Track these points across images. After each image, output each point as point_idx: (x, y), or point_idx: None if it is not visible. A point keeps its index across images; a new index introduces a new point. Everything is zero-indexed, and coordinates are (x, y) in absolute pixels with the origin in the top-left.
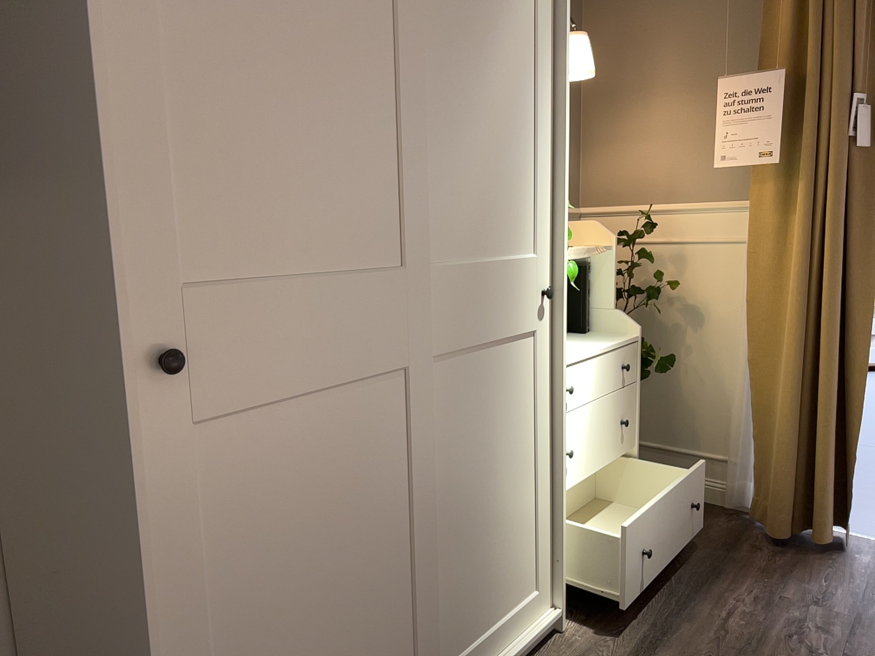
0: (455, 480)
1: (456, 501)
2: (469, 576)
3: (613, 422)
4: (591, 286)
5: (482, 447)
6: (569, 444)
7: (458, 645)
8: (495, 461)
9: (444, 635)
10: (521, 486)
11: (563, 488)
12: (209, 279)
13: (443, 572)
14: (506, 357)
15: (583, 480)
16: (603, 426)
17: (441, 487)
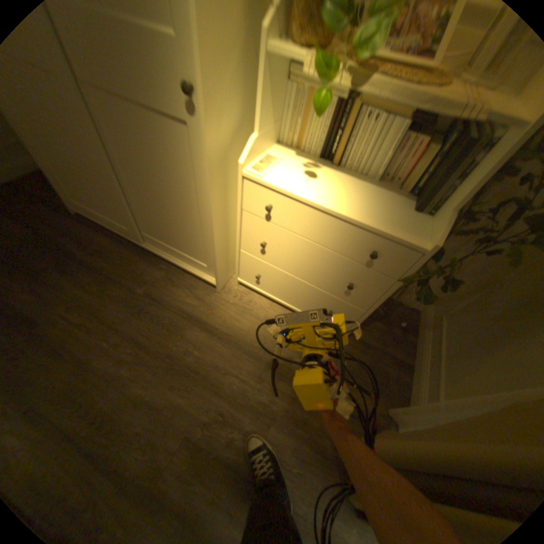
0: (130, 169)
1: (134, 179)
2: (153, 218)
3: (334, 271)
4: (471, 167)
5: (146, 166)
6: (268, 239)
7: (154, 235)
8: (159, 182)
9: (144, 225)
10: (186, 212)
11: (213, 240)
12: None
13: (135, 202)
14: (154, 121)
15: (283, 270)
16: (317, 263)
17: (121, 164)
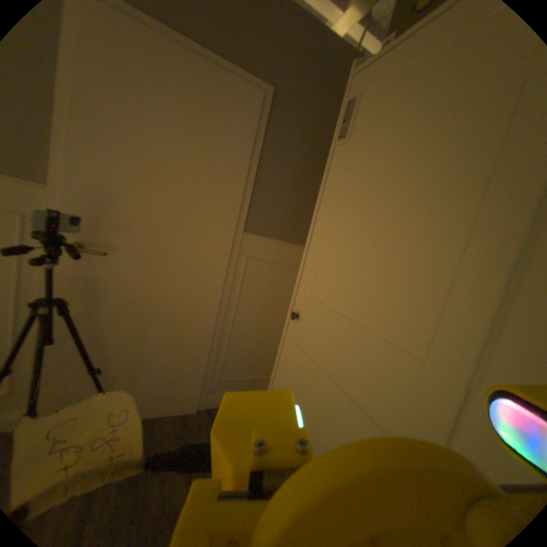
0: None
1: None
2: None
3: None
4: None
5: None
6: None
7: None
8: None
9: None
10: None
11: None
12: (313, 299)
13: None
14: None
15: None
16: None
17: None
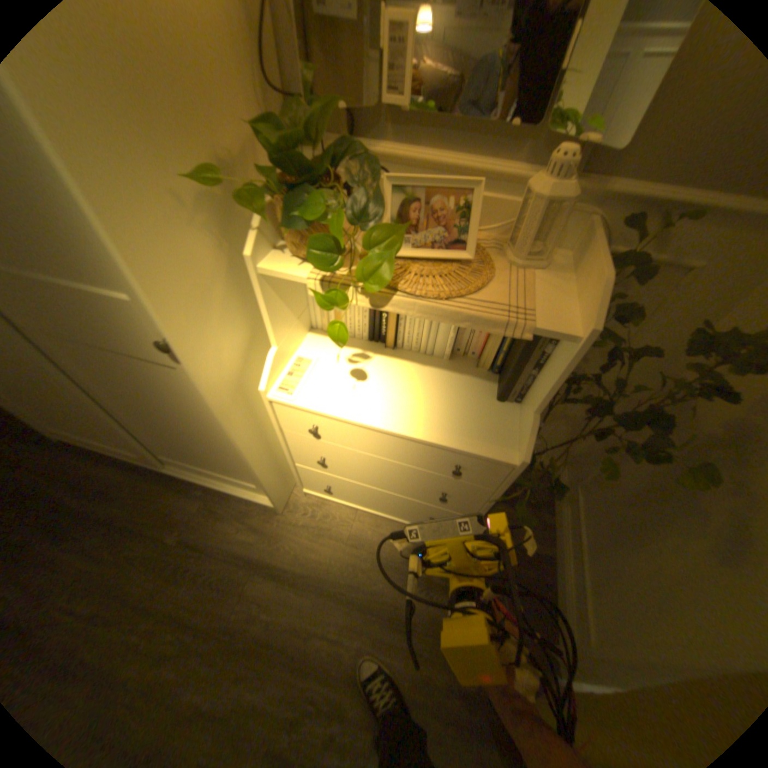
0: (124, 401)
1: (132, 410)
2: (171, 443)
3: (419, 482)
4: (543, 358)
5: (144, 400)
6: (327, 454)
7: (178, 458)
8: (166, 414)
9: (161, 449)
10: (211, 440)
11: (255, 469)
12: None
13: (142, 429)
14: (139, 364)
15: (357, 481)
16: (396, 475)
17: (110, 397)
